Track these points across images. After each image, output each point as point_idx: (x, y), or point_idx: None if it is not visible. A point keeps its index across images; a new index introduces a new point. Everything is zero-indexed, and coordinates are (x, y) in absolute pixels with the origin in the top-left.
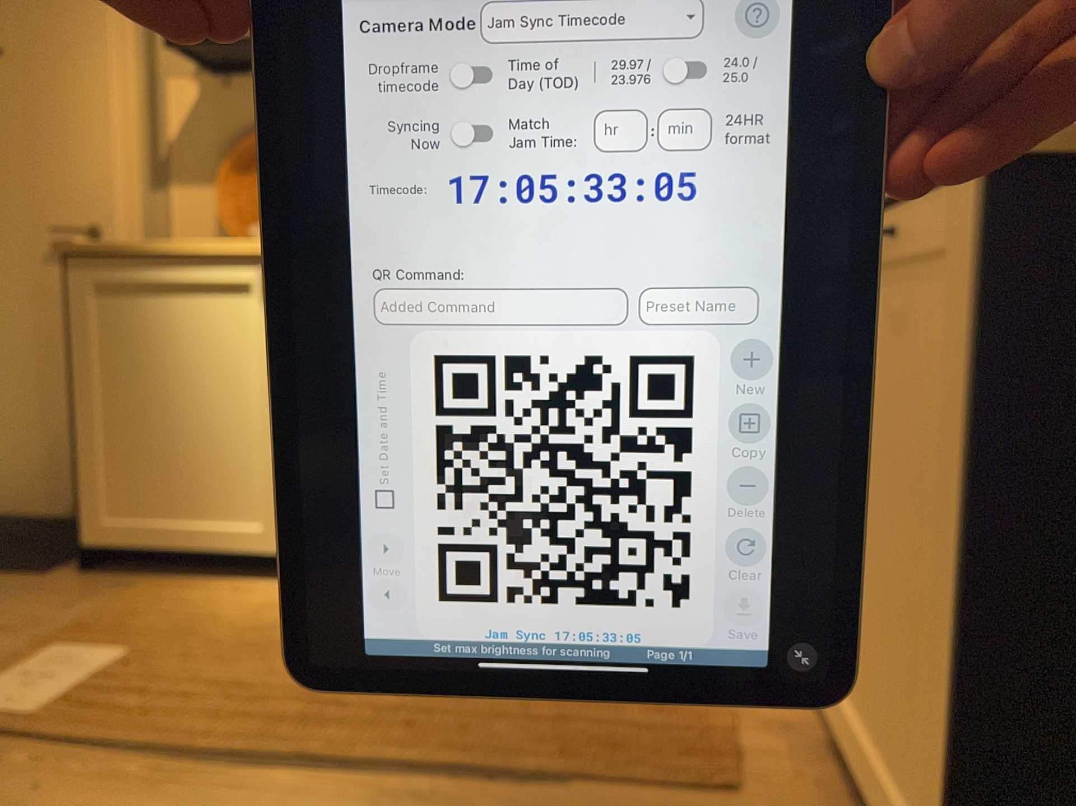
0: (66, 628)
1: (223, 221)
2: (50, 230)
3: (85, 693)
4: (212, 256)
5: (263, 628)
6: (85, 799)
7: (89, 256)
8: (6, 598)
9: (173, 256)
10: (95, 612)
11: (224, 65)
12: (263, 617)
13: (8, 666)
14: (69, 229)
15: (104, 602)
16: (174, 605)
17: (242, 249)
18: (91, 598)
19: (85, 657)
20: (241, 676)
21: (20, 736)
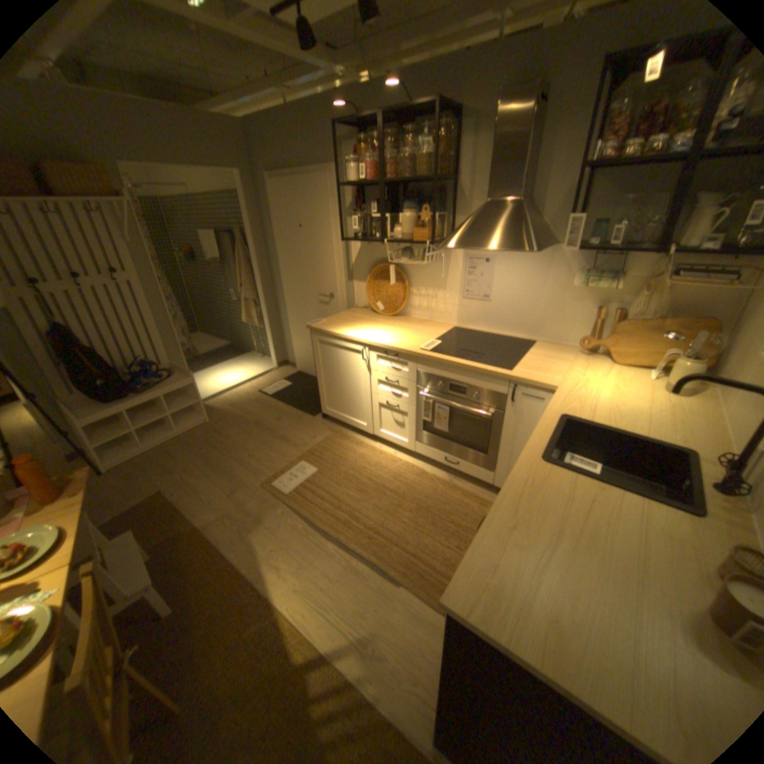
0: (310, 448)
1: (367, 300)
2: (319, 296)
3: (302, 484)
4: (348, 340)
5: (355, 467)
6: (289, 529)
7: (317, 331)
8: (302, 426)
9: (338, 337)
10: (320, 441)
11: (368, 236)
12: (358, 460)
13: (291, 464)
14: (324, 296)
15: (323, 436)
16: (338, 445)
17: (357, 340)
18: (321, 433)
19: (308, 466)
20: (340, 490)
21: (284, 498)
